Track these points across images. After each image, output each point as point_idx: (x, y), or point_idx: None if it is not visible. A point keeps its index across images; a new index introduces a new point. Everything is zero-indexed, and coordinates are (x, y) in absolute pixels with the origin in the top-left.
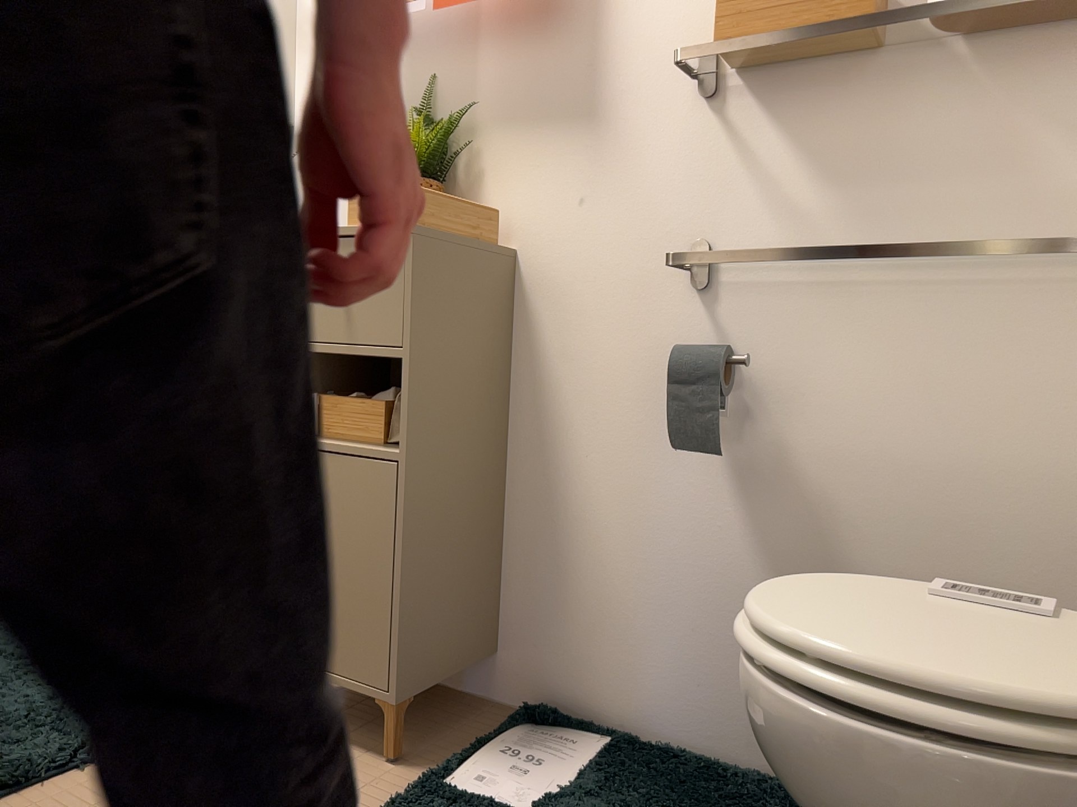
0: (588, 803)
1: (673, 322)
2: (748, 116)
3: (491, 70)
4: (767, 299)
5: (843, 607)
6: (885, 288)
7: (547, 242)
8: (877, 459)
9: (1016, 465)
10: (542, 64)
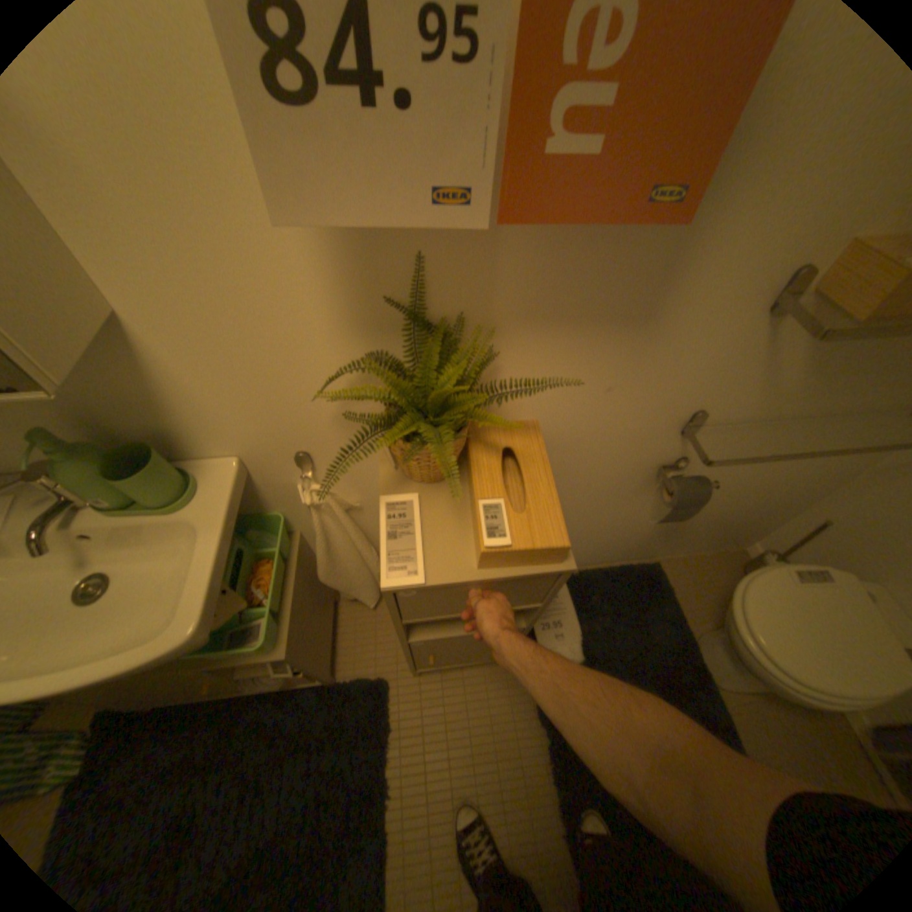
0: (598, 638)
1: (655, 450)
2: (797, 326)
3: (524, 251)
4: (725, 434)
5: (796, 632)
6: (800, 425)
7: (565, 416)
8: (735, 483)
9: (795, 475)
10: (606, 251)
